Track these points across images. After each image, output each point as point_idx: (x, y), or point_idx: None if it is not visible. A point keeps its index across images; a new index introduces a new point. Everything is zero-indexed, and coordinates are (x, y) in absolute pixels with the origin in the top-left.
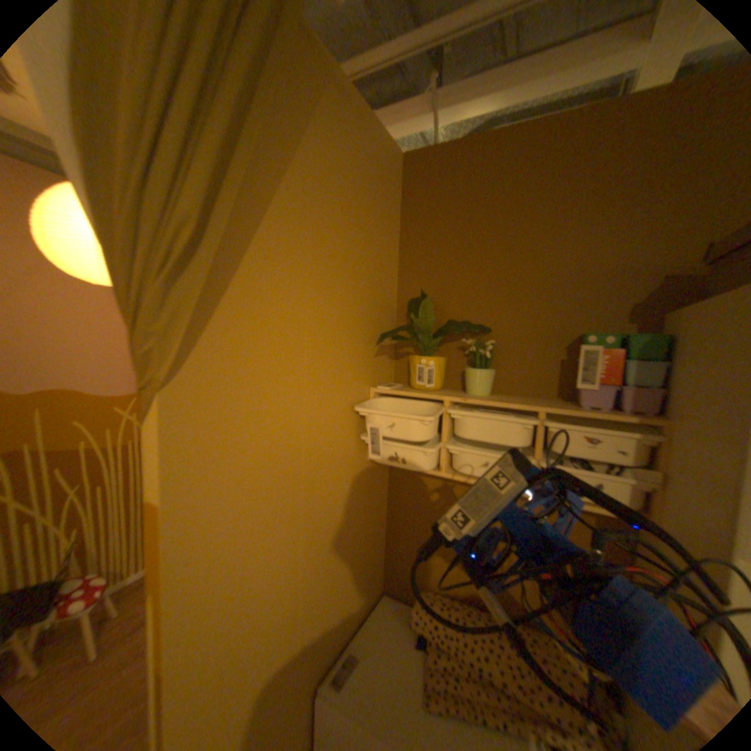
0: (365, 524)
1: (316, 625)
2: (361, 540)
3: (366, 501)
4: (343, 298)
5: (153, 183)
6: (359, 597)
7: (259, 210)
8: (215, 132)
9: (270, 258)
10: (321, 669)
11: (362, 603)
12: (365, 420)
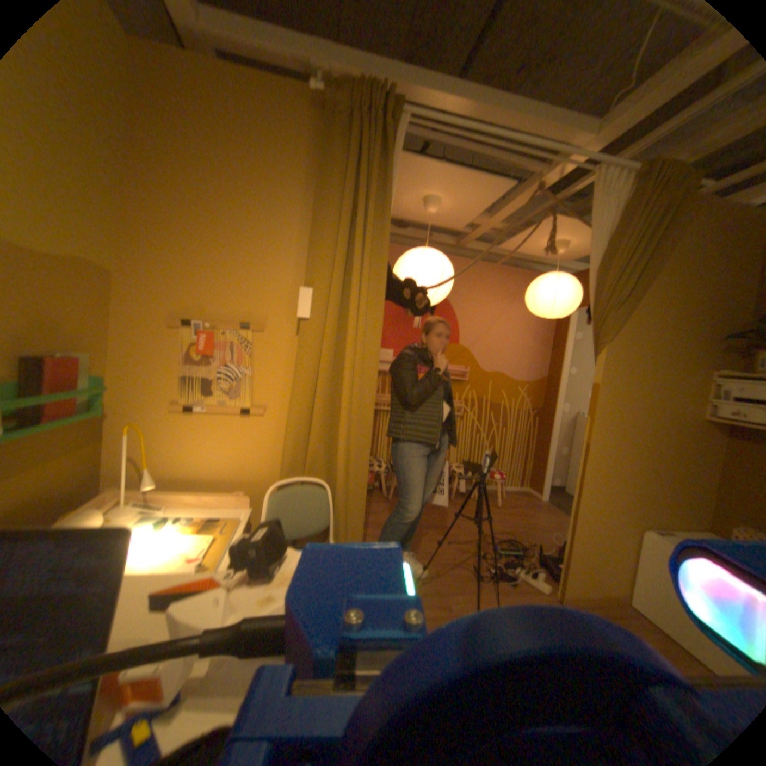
0: (696, 462)
1: (649, 491)
2: (690, 469)
3: (698, 446)
4: (696, 313)
5: (619, 279)
6: (683, 508)
7: (651, 278)
8: (643, 259)
9: (653, 296)
10: (648, 522)
11: (685, 515)
12: (705, 390)
